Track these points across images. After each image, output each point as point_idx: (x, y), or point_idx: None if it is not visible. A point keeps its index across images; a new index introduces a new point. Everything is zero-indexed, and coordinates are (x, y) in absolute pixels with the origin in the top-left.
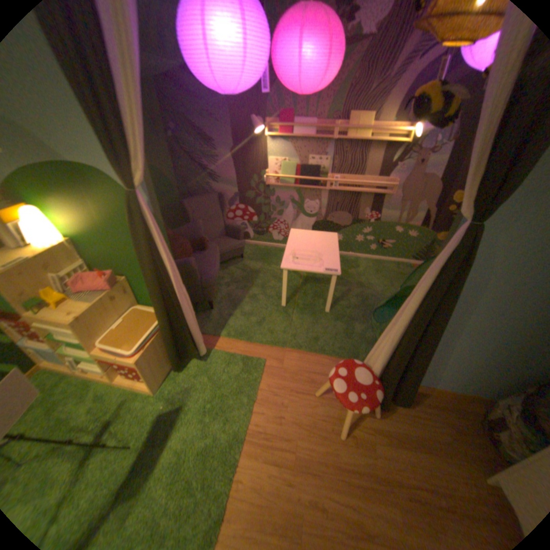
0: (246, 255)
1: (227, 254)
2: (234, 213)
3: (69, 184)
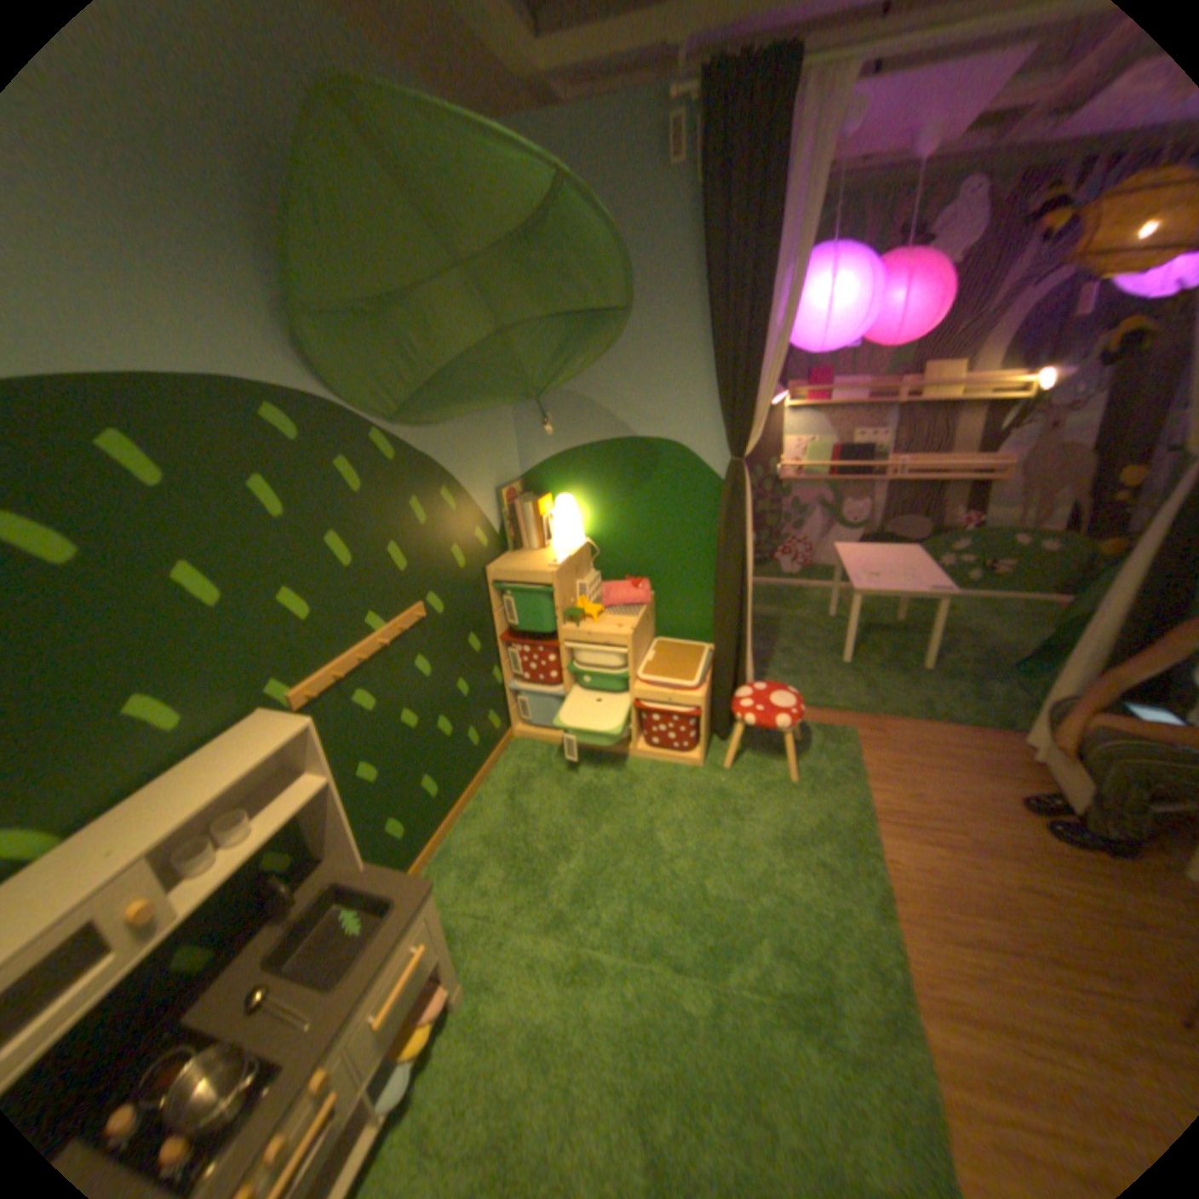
0: None
1: None
2: None
3: (621, 465)
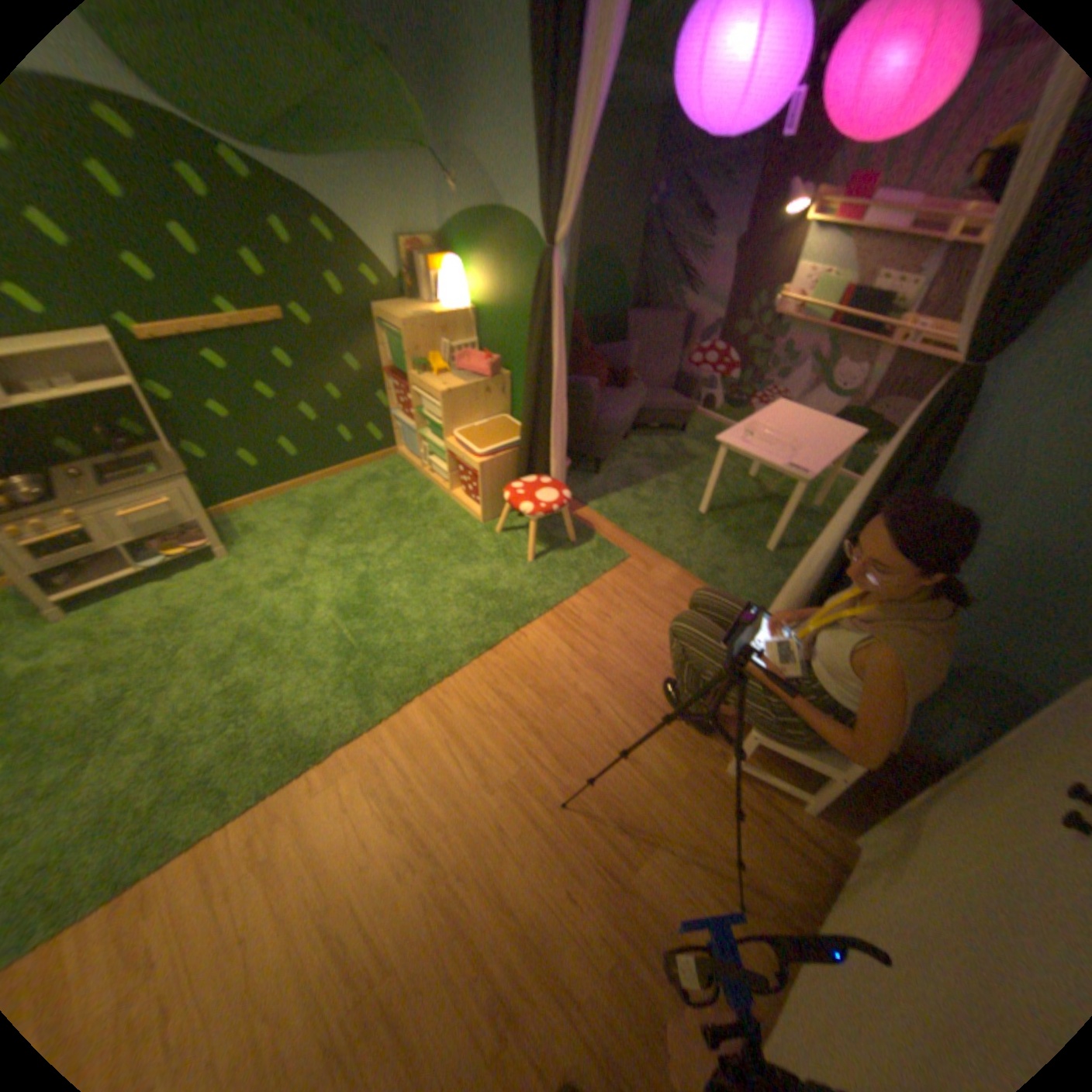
0: (691, 431)
1: (659, 413)
2: (704, 354)
3: (496, 237)
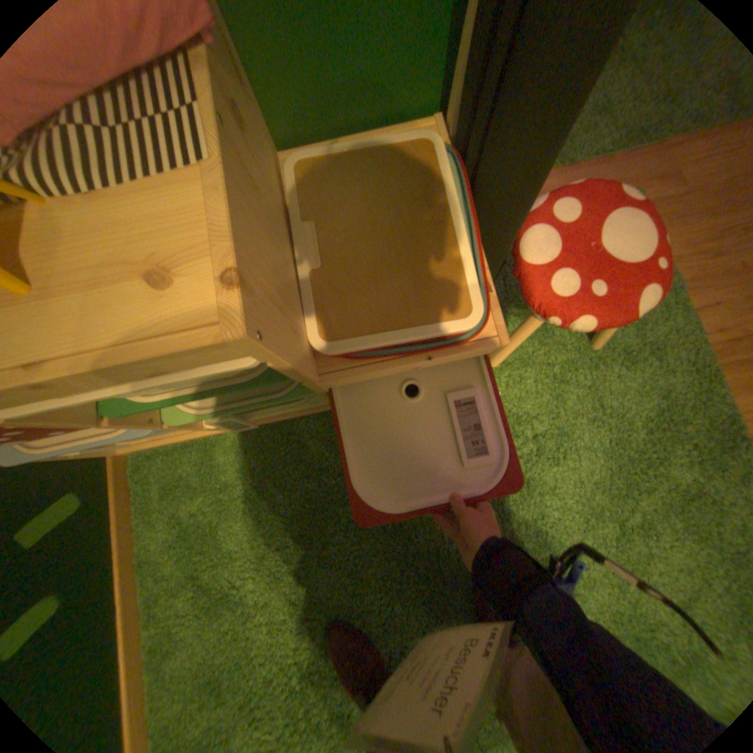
0: None
1: None
2: None
3: None
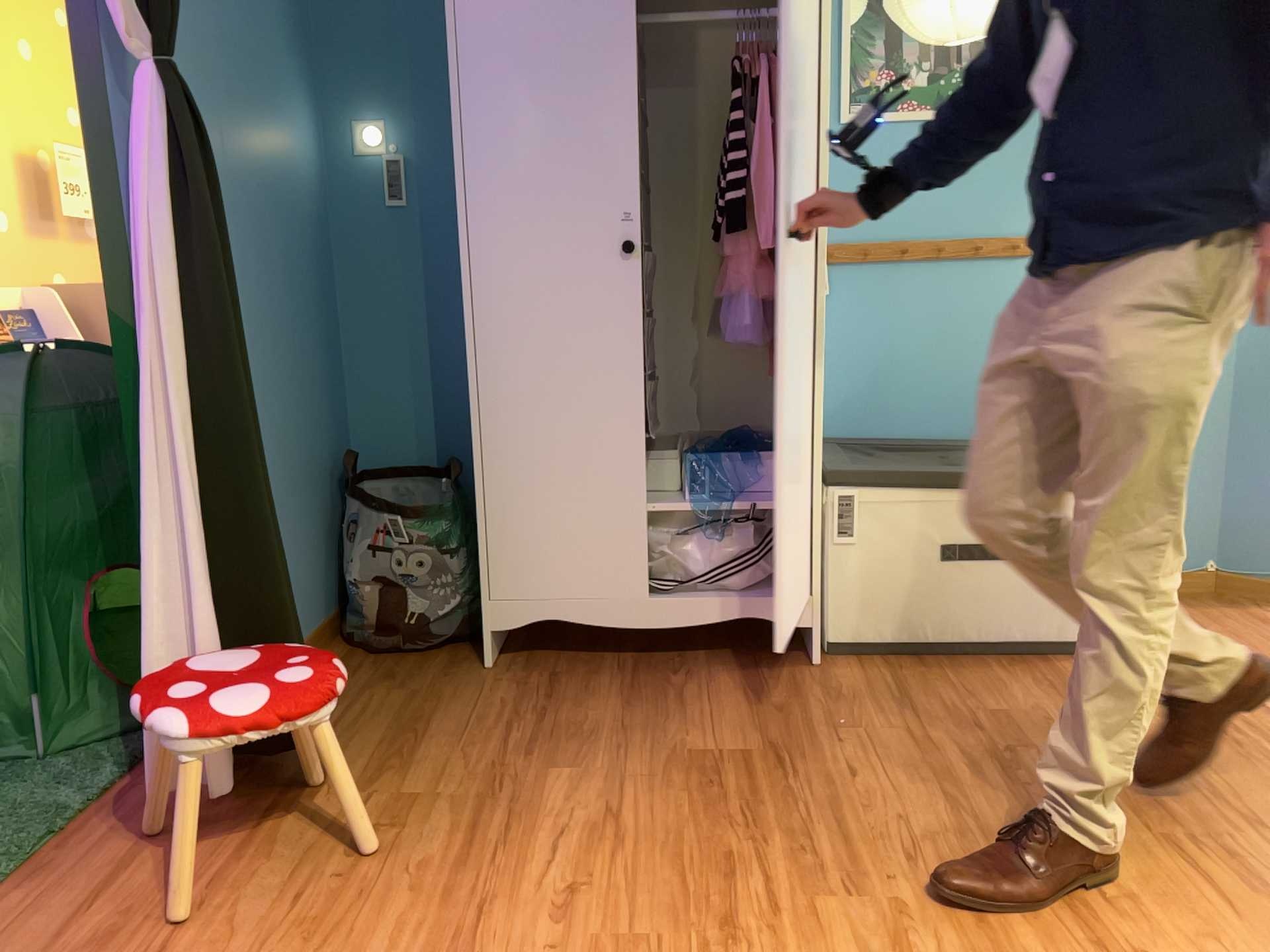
0: None
1: None
2: None
3: None
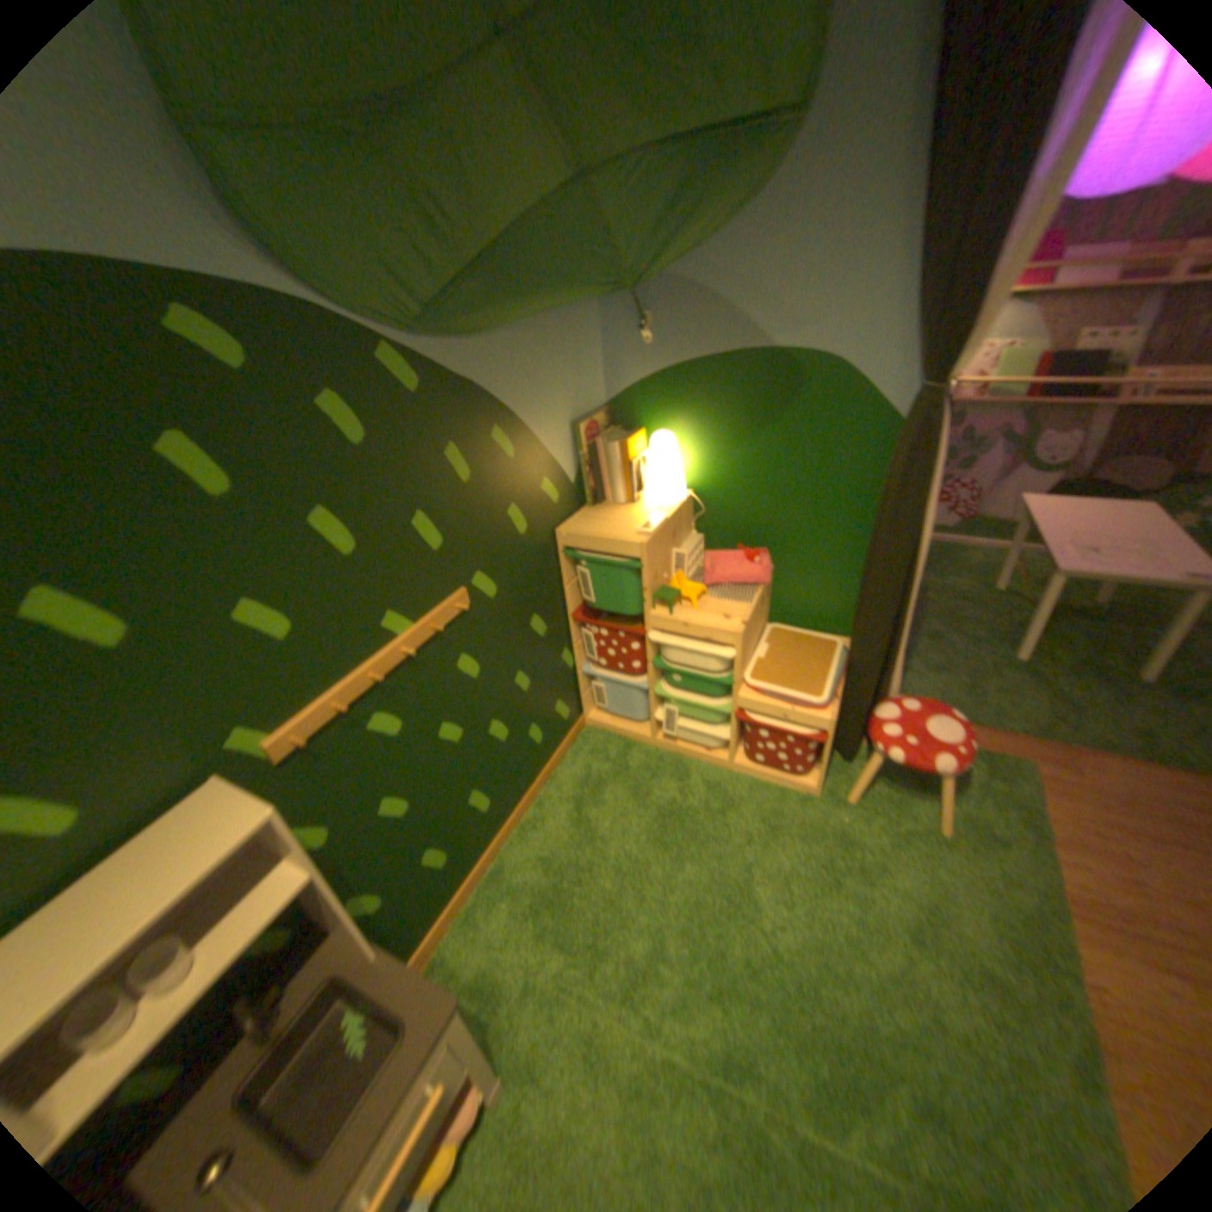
0: None
1: None
2: None
3: (748, 388)
